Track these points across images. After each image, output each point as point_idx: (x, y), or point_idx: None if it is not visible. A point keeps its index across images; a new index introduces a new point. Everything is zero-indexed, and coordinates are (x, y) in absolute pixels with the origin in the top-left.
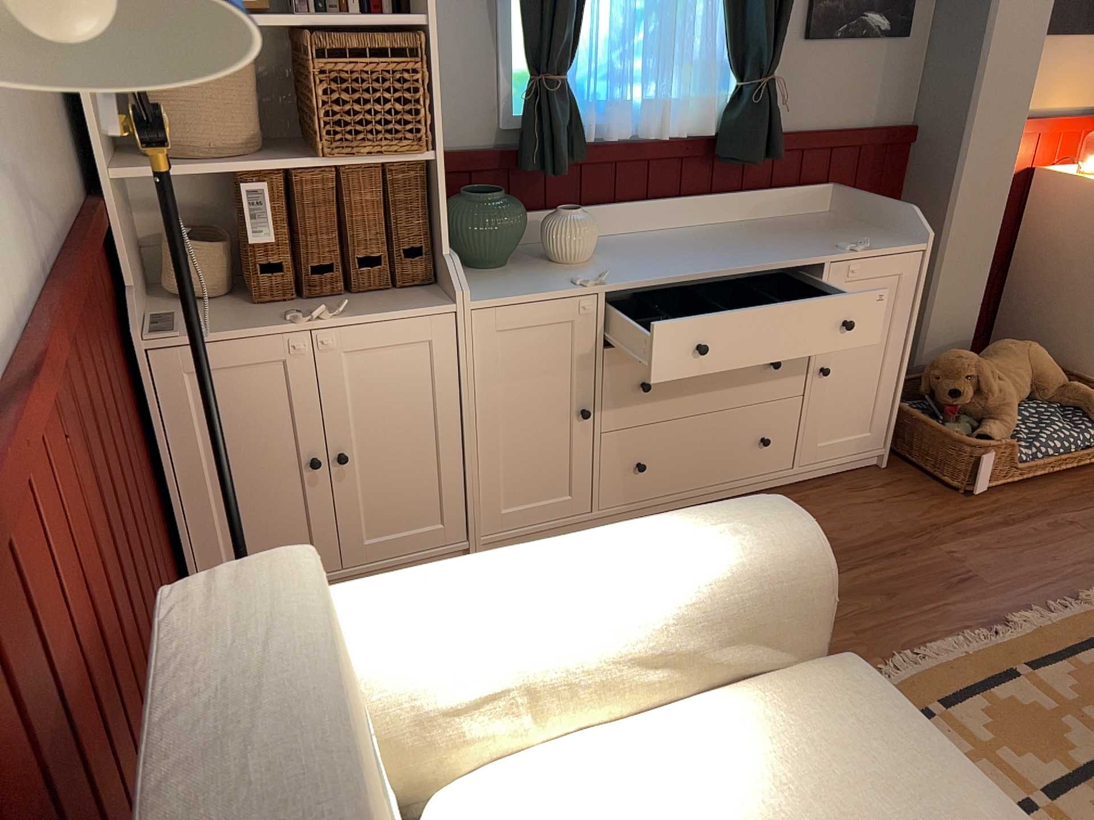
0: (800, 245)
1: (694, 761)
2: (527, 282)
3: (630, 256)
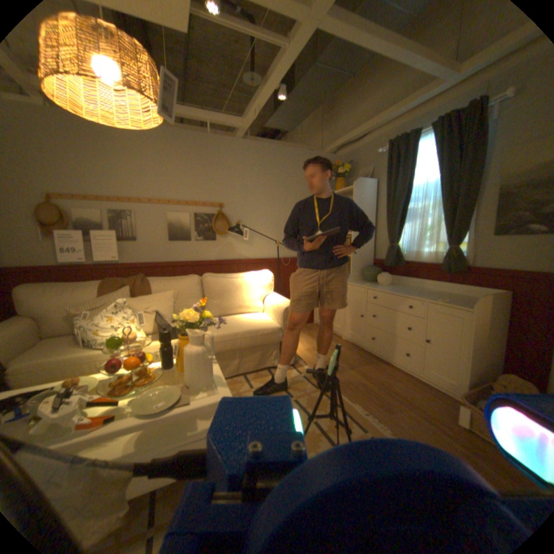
0: (438, 298)
1: (259, 317)
2: (362, 283)
3: (394, 287)
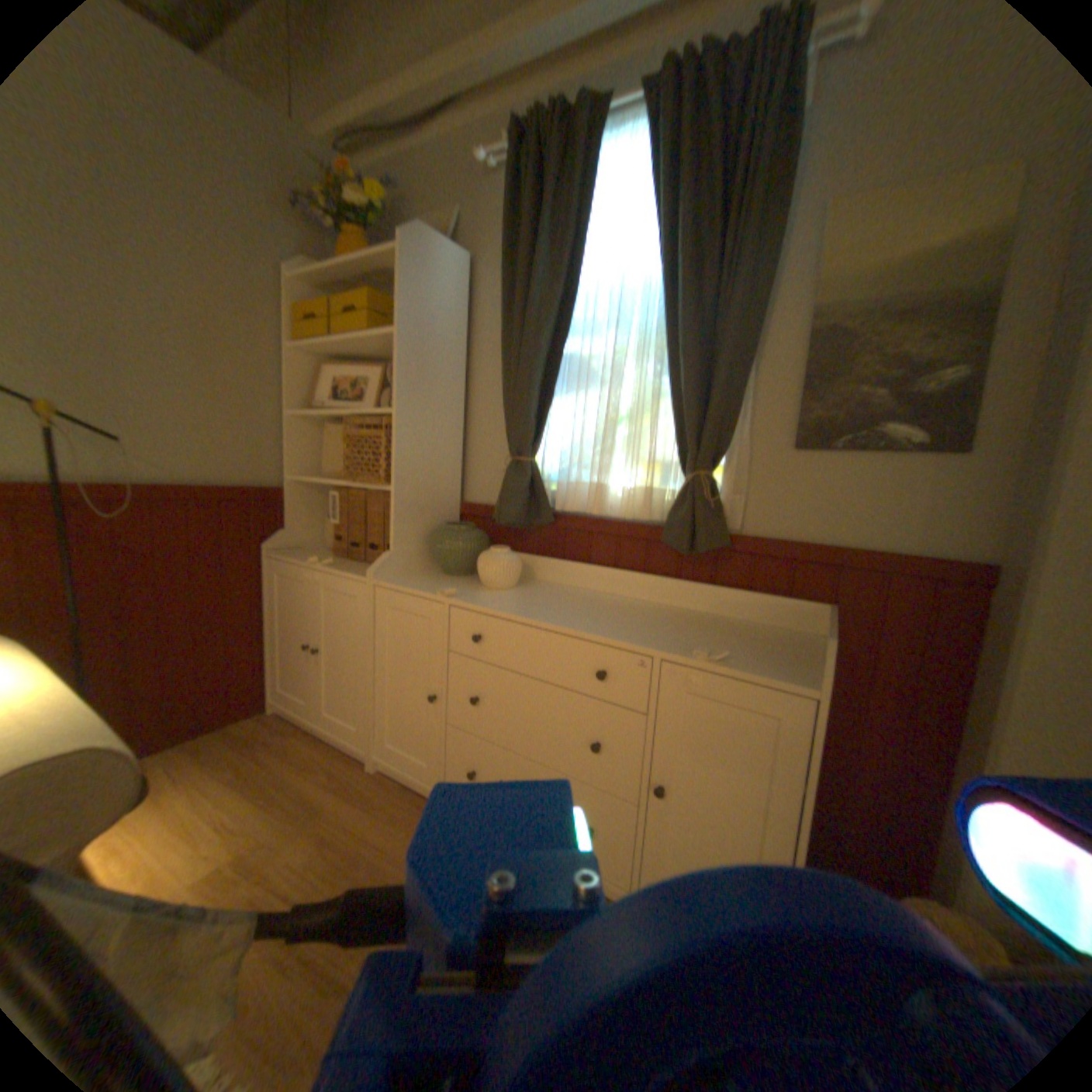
0: (677, 637)
1: None
2: (432, 584)
3: (533, 597)
